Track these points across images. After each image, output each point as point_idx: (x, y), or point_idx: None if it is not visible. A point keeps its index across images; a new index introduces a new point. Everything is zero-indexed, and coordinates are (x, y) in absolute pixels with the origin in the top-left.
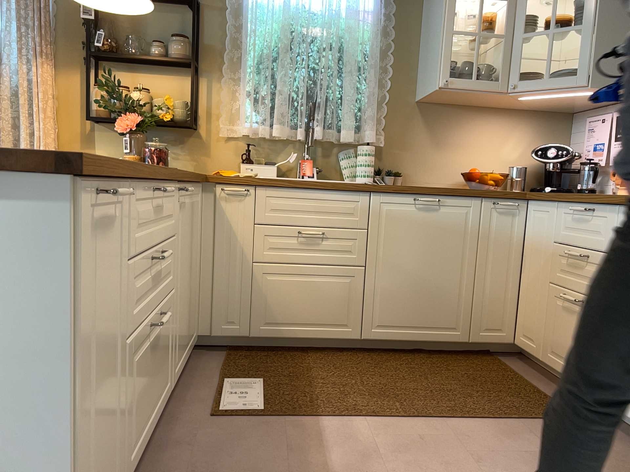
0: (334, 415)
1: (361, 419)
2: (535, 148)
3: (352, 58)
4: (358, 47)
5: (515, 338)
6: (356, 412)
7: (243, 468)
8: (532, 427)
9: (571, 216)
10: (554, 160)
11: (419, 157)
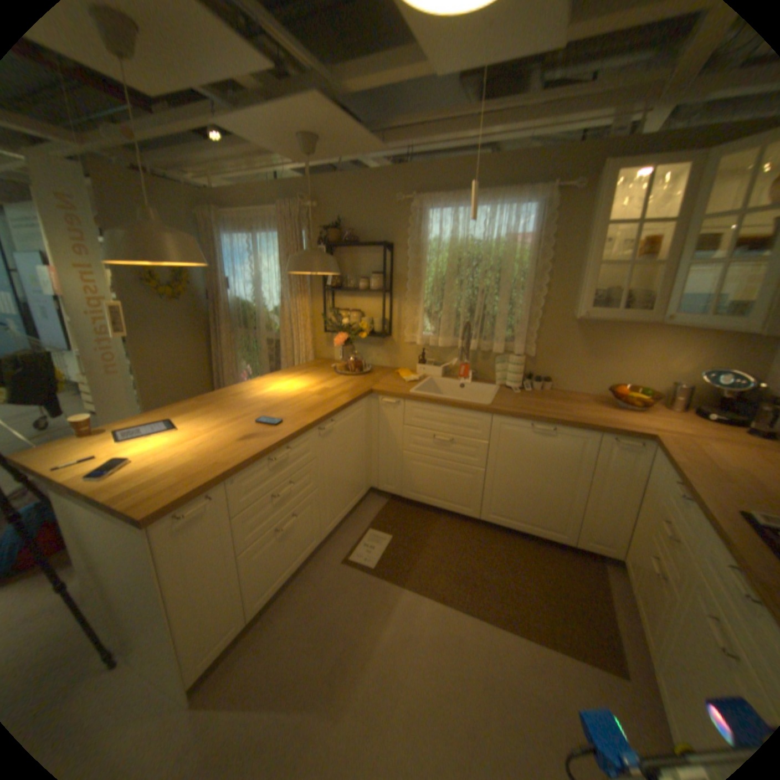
0: (416, 591)
1: (433, 602)
2: (718, 364)
3: (508, 282)
4: (516, 269)
5: (628, 558)
6: (434, 594)
7: (333, 618)
8: (572, 669)
9: (680, 489)
10: (726, 390)
11: (572, 366)
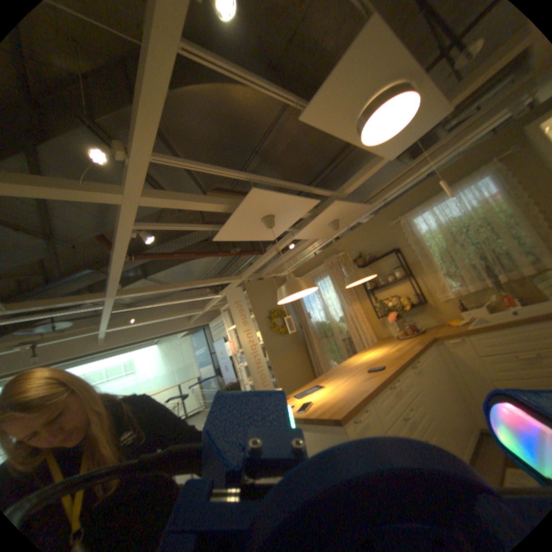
0: None
1: None
2: None
3: (500, 225)
4: (501, 215)
5: None
6: None
7: None
8: None
9: None
10: None
11: None
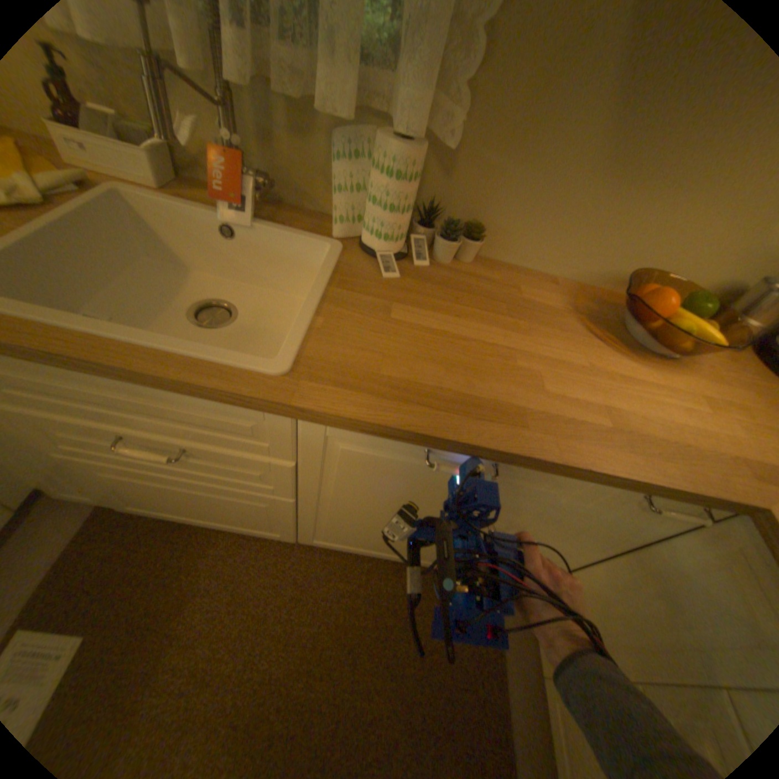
0: None
1: None
2: None
3: None
4: None
5: None
6: None
7: None
8: None
9: None
10: None
11: (550, 194)
